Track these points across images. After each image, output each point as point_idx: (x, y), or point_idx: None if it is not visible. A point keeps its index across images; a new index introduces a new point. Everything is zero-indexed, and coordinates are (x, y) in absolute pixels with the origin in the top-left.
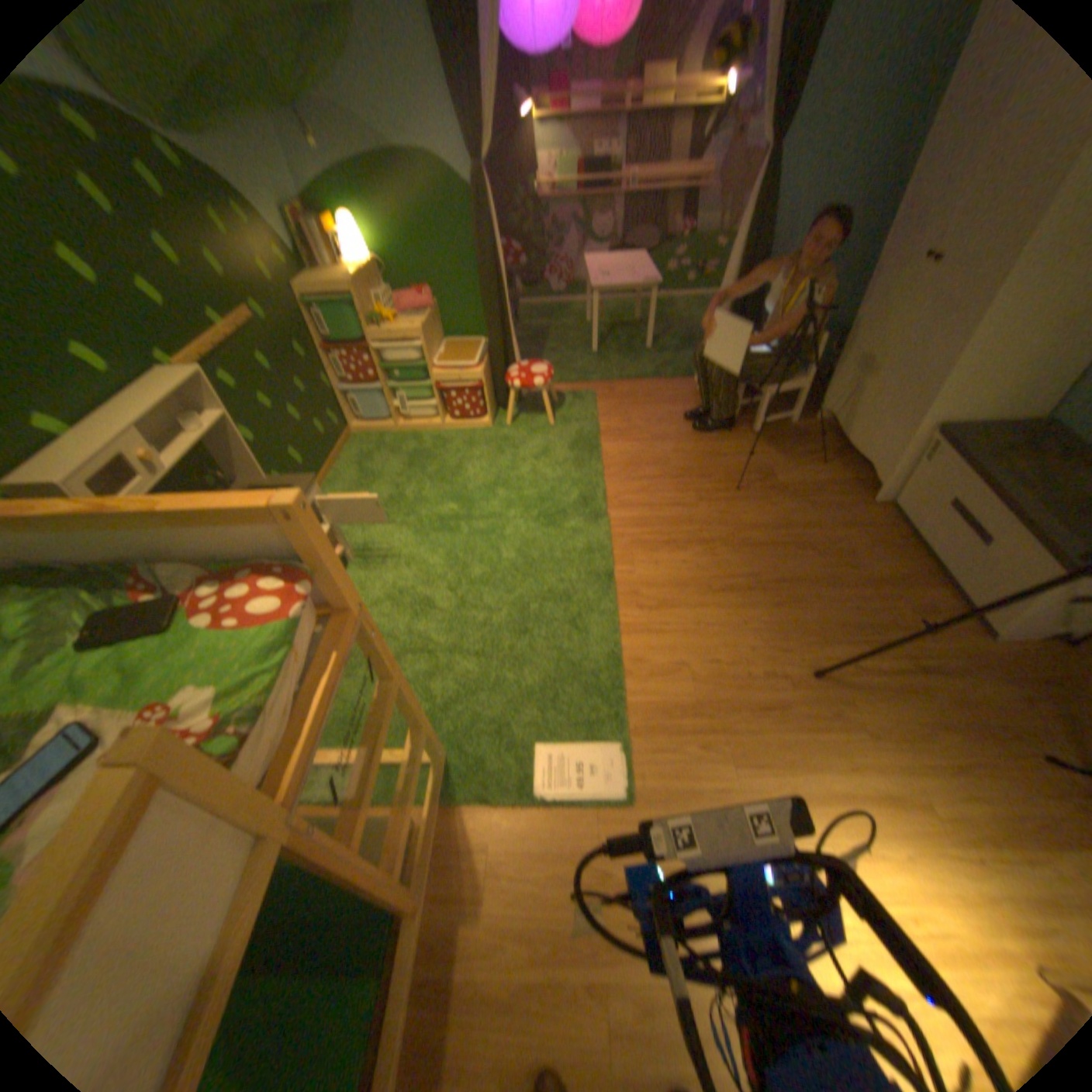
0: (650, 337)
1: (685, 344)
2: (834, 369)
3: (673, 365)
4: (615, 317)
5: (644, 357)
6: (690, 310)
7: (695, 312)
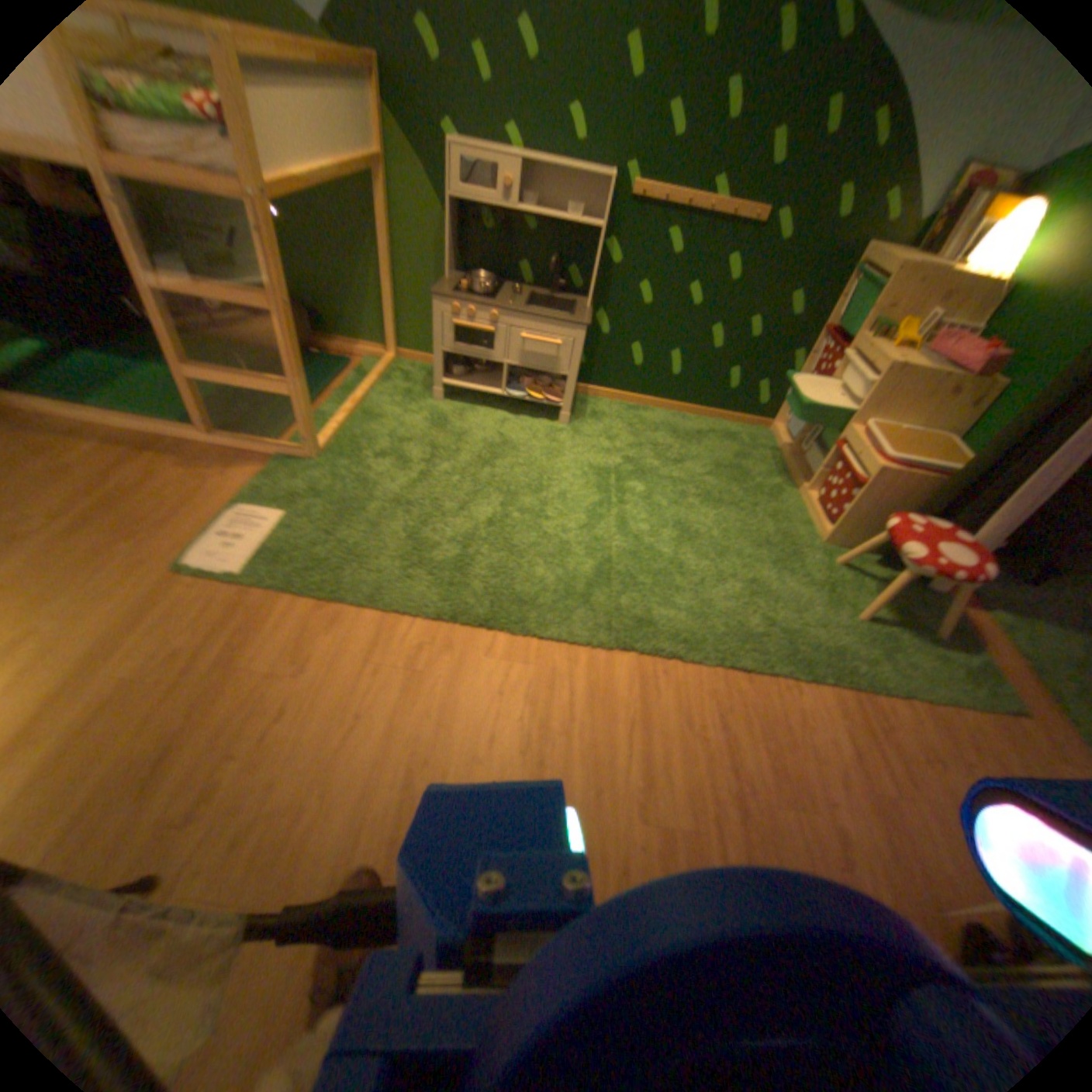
0: None
1: None
2: None
3: None
4: None
5: None
6: None
7: None
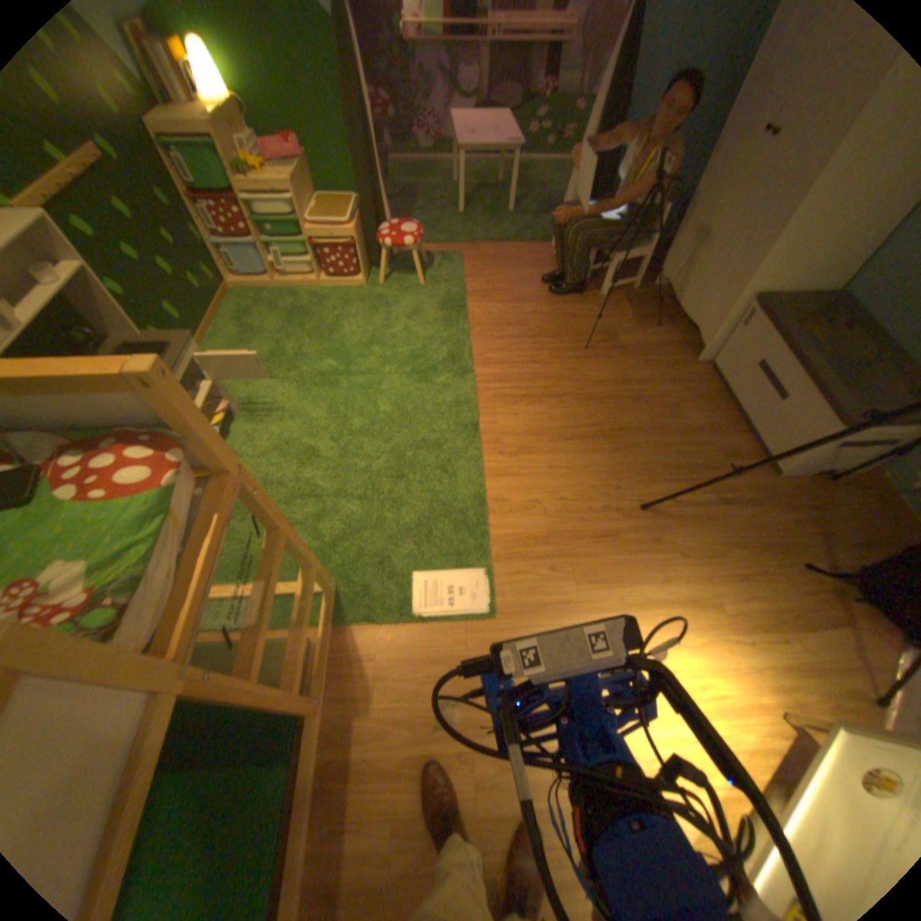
0: (512, 202)
1: (544, 211)
2: (672, 241)
3: (532, 230)
4: (480, 180)
5: (507, 222)
6: (550, 177)
7: (554, 178)
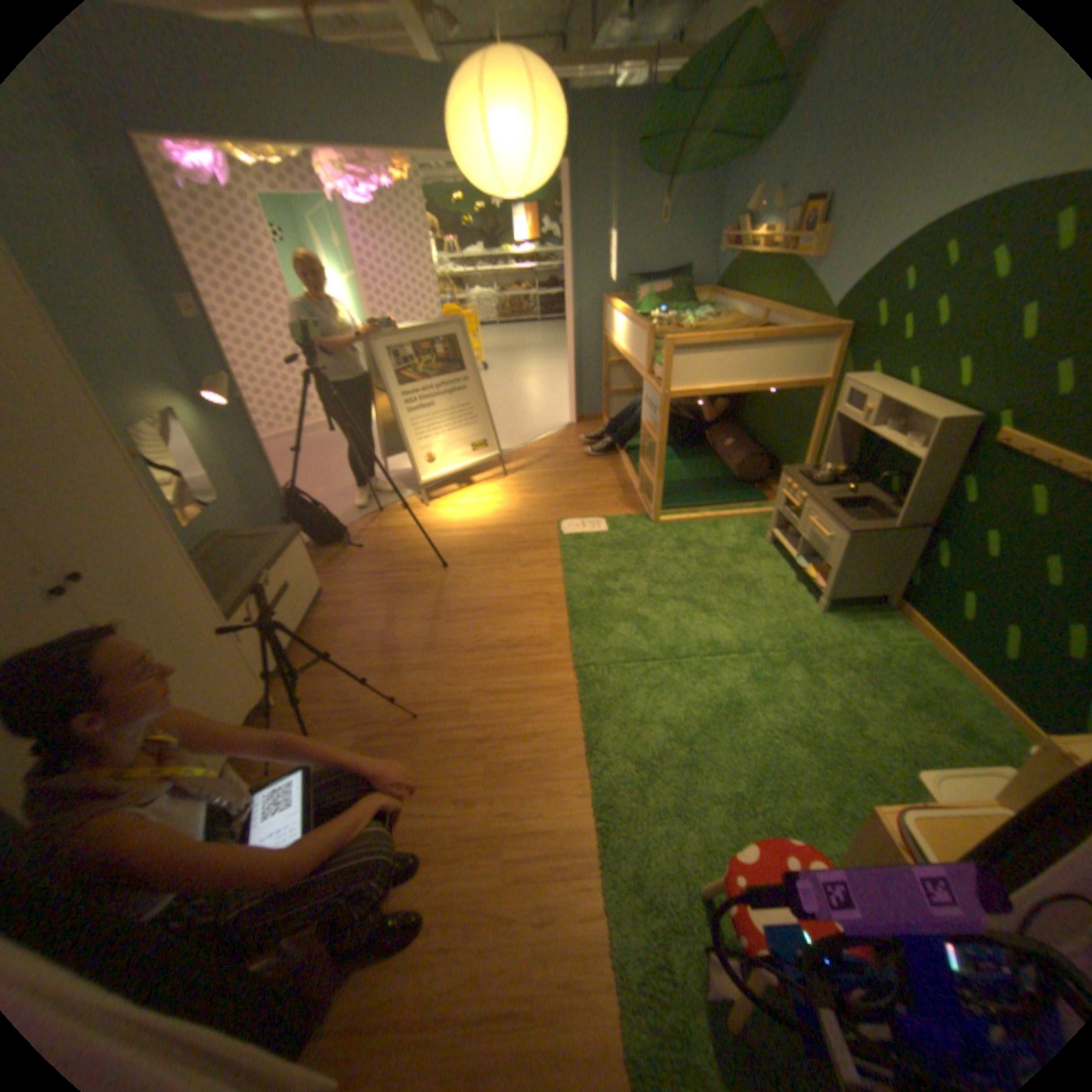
0: None
1: None
2: None
3: None
4: None
5: None
6: None
7: None
